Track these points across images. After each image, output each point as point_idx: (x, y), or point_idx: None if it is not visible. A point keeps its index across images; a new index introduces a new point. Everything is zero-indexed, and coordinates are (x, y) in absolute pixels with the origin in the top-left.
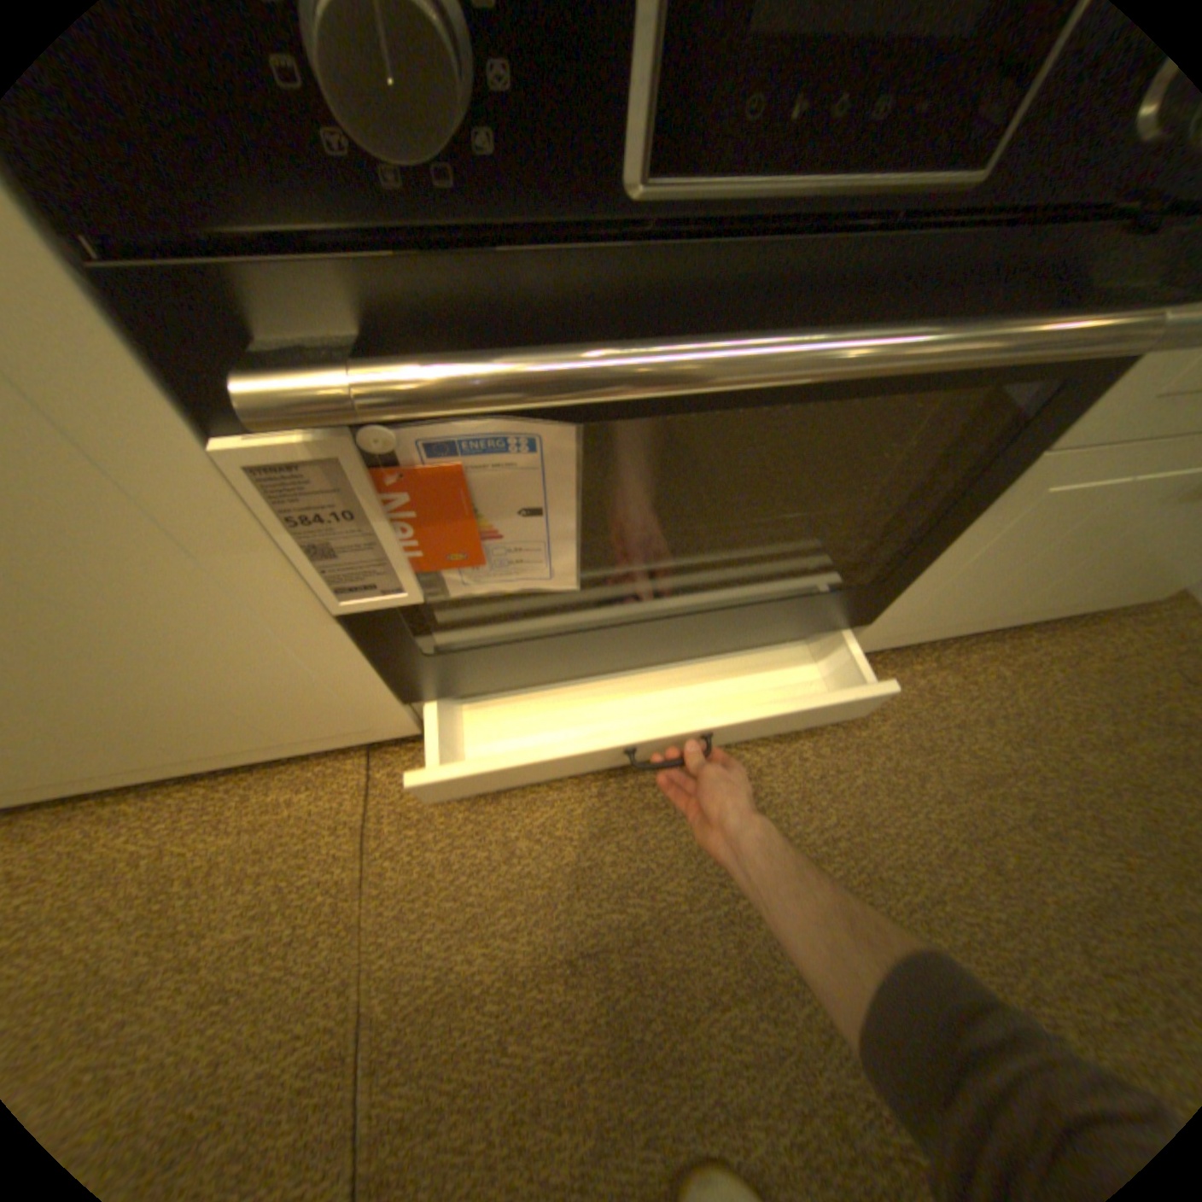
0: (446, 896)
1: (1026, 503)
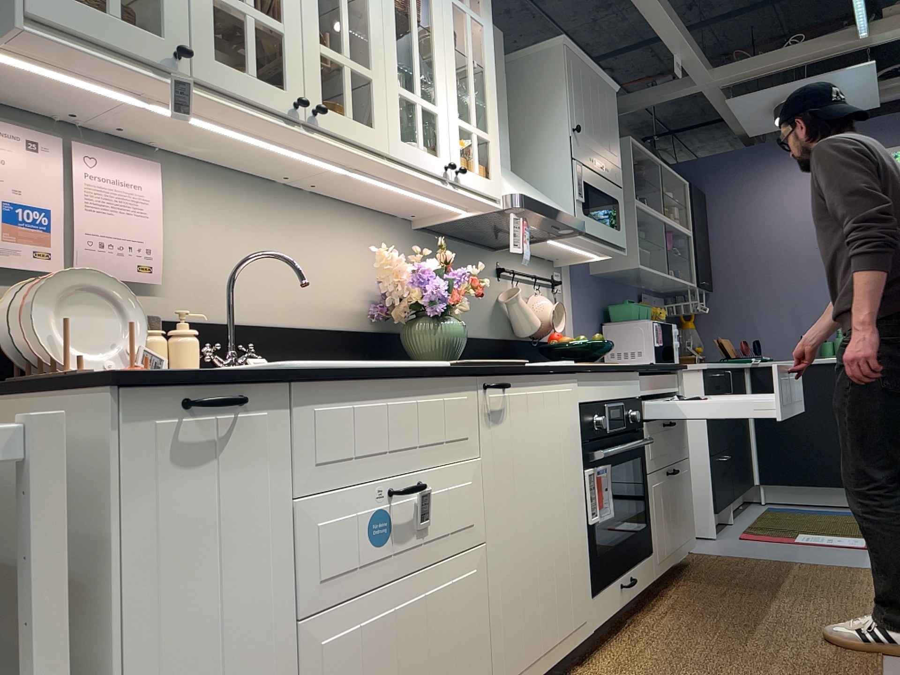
0: (657, 672)
1: (652, 491)
